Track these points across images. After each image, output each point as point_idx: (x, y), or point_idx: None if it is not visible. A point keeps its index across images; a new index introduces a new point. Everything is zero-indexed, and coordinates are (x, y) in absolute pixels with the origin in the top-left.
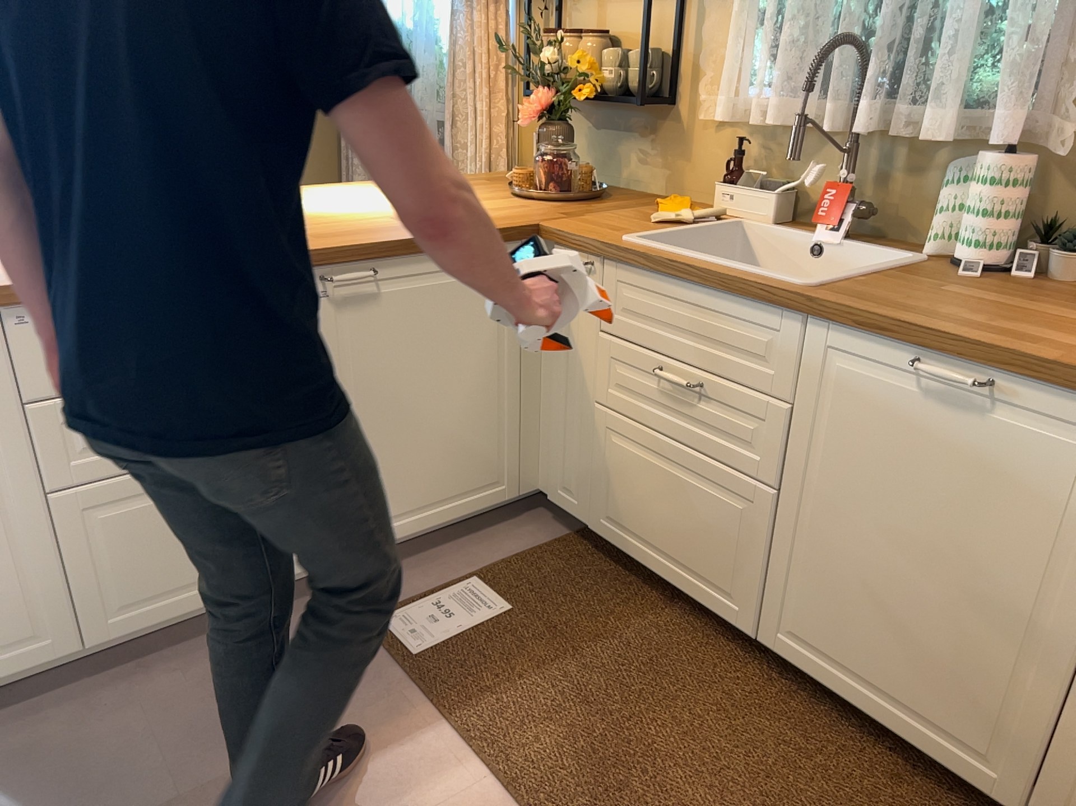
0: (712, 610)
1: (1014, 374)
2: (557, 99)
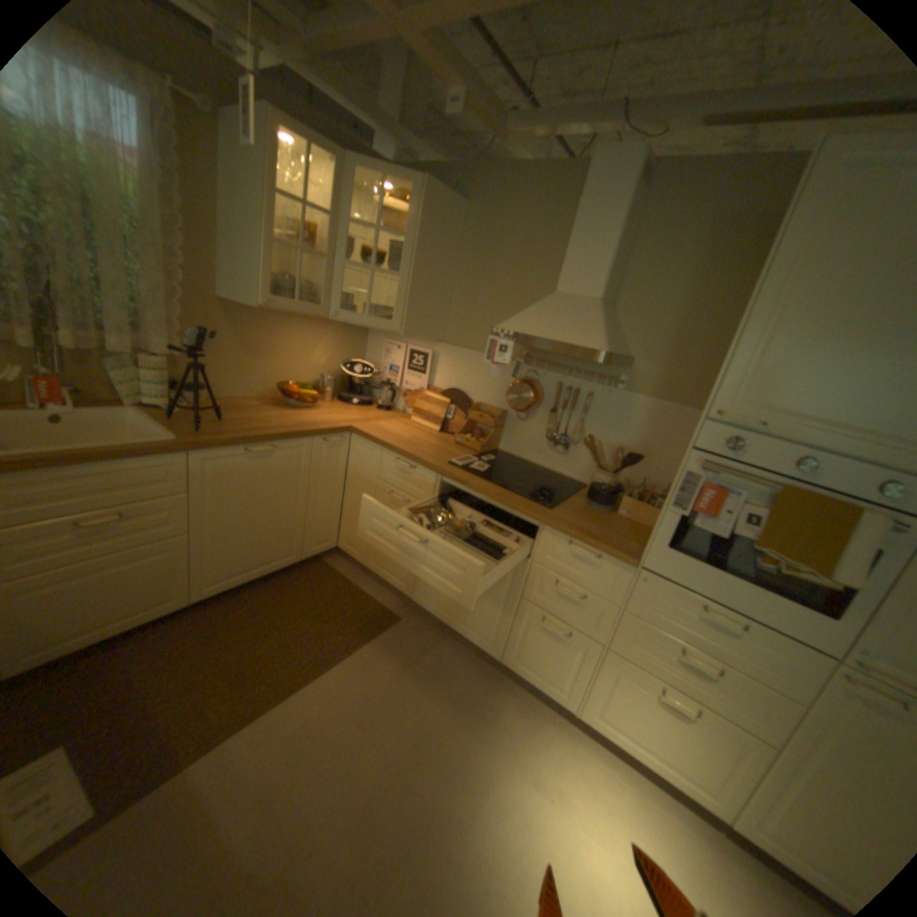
0: (157, 620)
1: (279, 442)
2: None
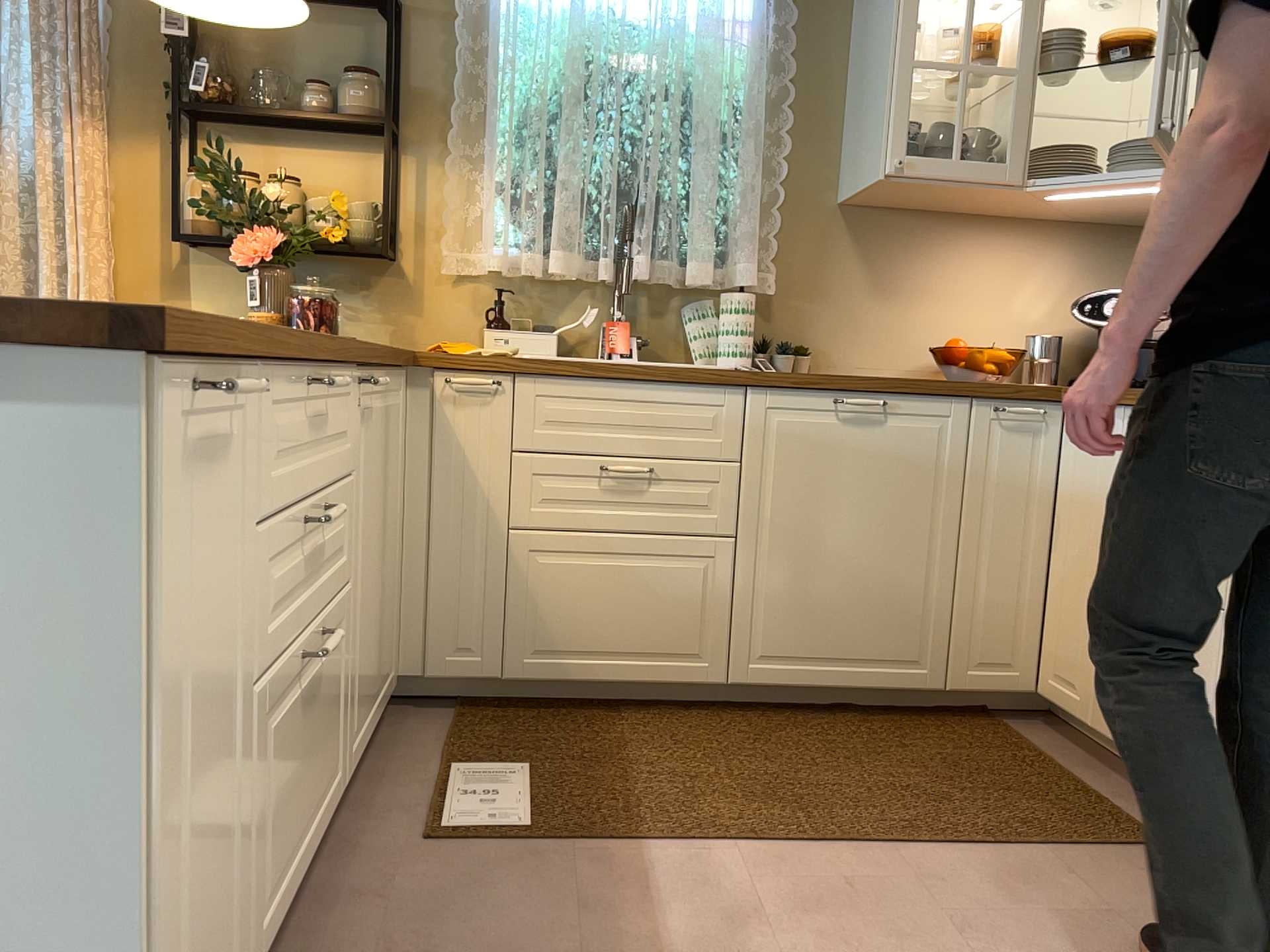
0: (679, 684)
1: (900, 391)
2: (279, 241)
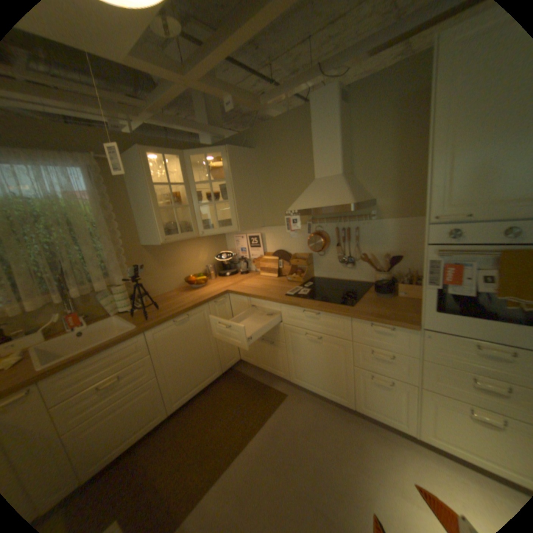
0: (151, 429)
1: (189, 311)
2: None
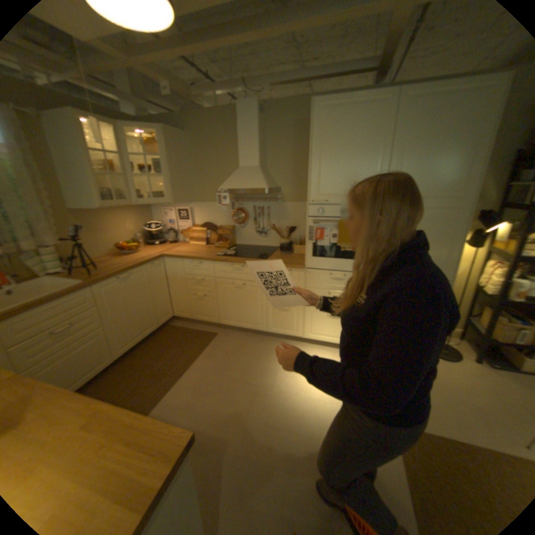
0: (101, 371)
1: (132, 270)
2: None
